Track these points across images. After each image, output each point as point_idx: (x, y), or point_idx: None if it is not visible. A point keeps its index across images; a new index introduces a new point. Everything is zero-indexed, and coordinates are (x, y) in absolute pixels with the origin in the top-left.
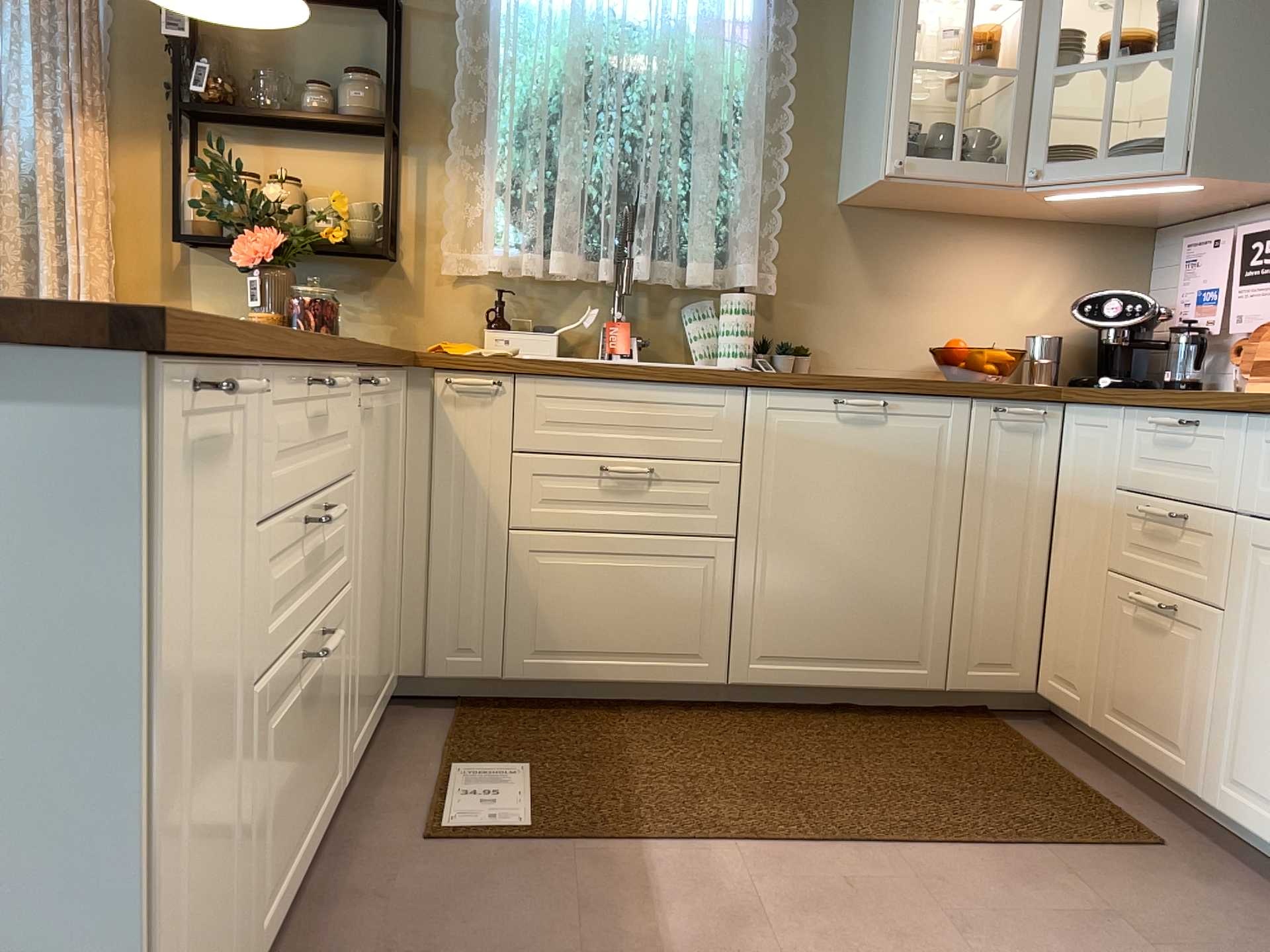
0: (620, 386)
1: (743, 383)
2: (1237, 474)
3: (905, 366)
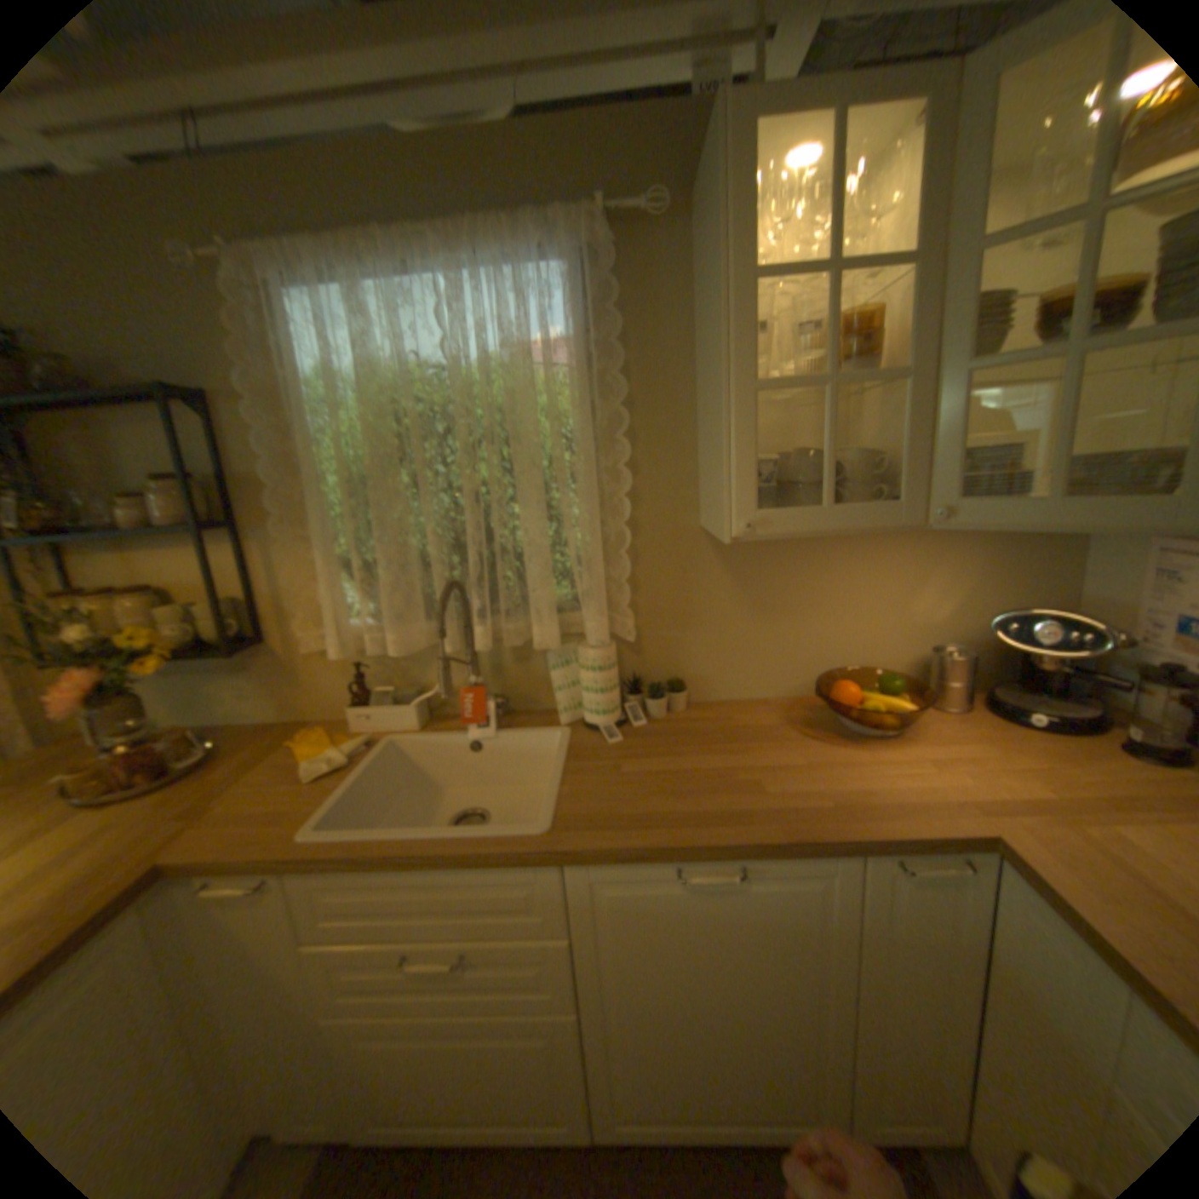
0: (402, 875)
1: (551, 865)
2: None
3: (790, 685)
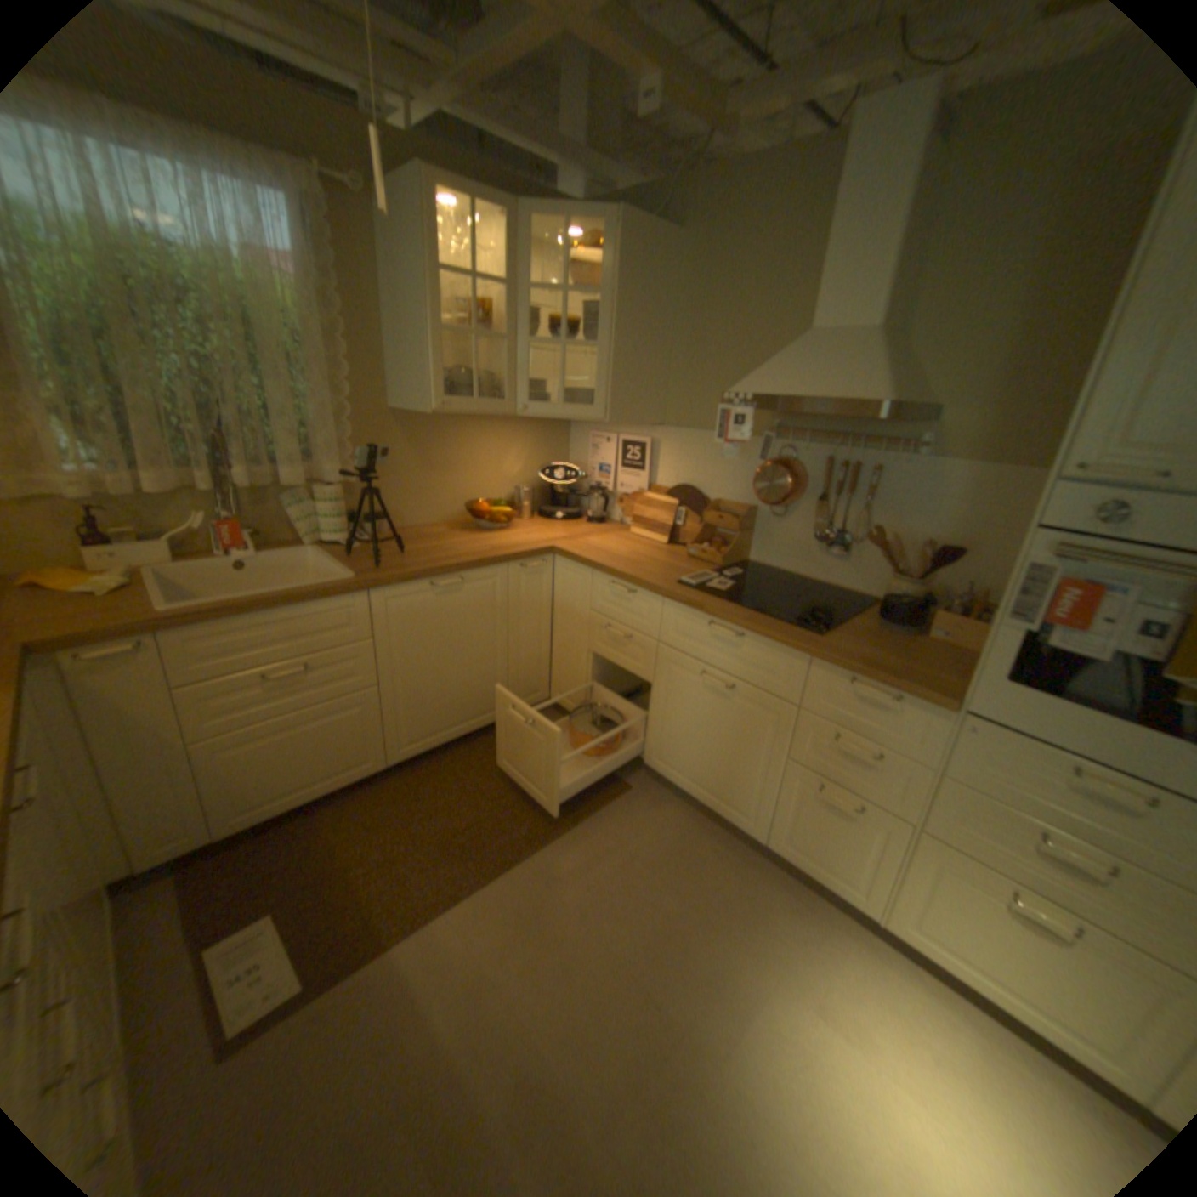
0: (264, 617)
1: (365, 591)
2: (656, 622)
3: (445, 515)
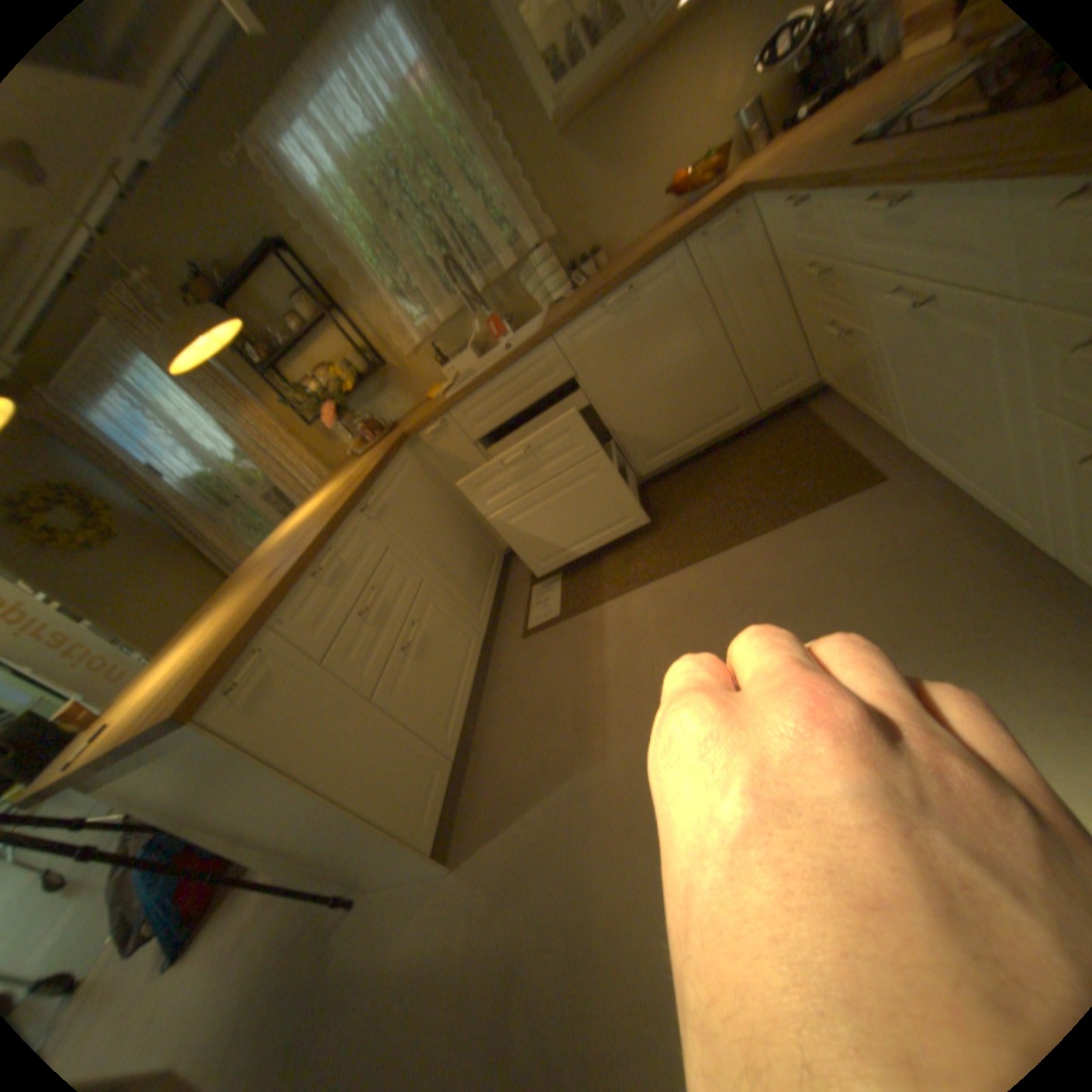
0: (494, 383)
1: (548, 337)
2: (840, 231)
3: (664, 207)
